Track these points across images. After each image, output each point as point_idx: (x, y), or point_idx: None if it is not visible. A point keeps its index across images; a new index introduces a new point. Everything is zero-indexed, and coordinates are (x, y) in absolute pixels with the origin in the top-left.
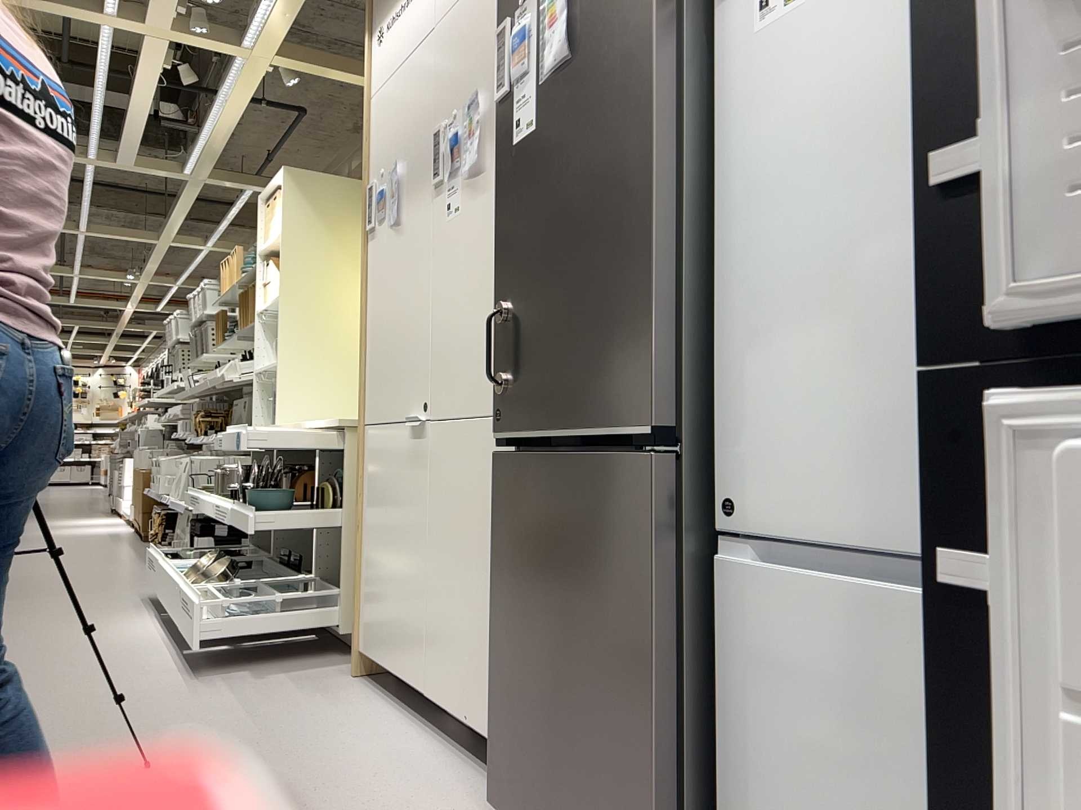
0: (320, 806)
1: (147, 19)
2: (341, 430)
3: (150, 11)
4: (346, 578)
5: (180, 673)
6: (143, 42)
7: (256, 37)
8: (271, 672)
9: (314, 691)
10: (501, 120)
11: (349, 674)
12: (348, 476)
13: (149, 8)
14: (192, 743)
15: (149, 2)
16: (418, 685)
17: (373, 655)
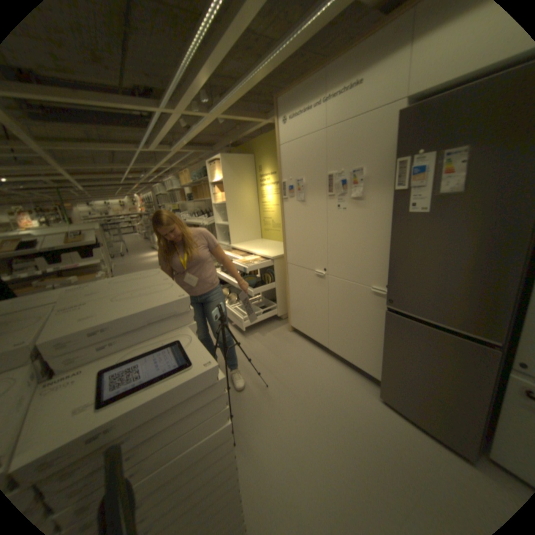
0: (327, 398)
1: (174, 106)
2: (270, 258)
3: (175, 102)
4: (278, 301)
5: (239, 336)
6: (169, 113)
7: (215, 109)
8: (265, 332)
9: (284, 340)
10: (398, 197)
11: (287, 330)
12: (276, 273)
13: (175, 101)
14: (269, 371)
15: (176, 100)
16: (325, 345)
17: (299, 329)
